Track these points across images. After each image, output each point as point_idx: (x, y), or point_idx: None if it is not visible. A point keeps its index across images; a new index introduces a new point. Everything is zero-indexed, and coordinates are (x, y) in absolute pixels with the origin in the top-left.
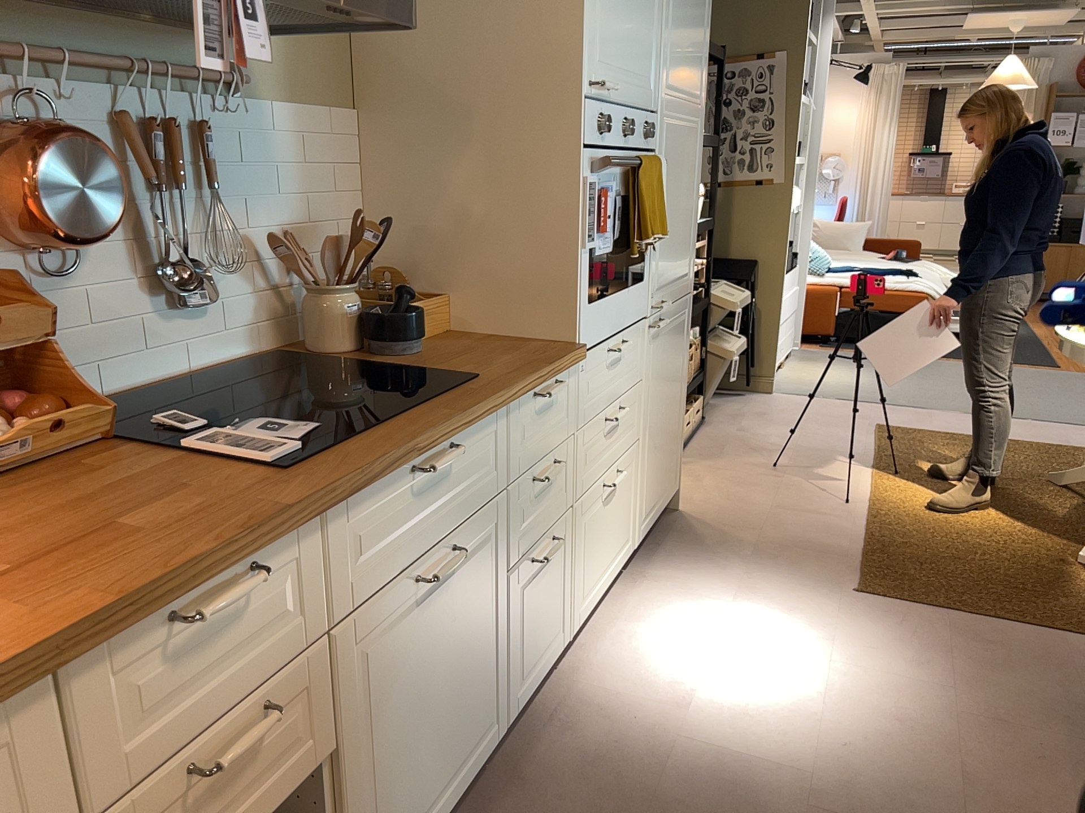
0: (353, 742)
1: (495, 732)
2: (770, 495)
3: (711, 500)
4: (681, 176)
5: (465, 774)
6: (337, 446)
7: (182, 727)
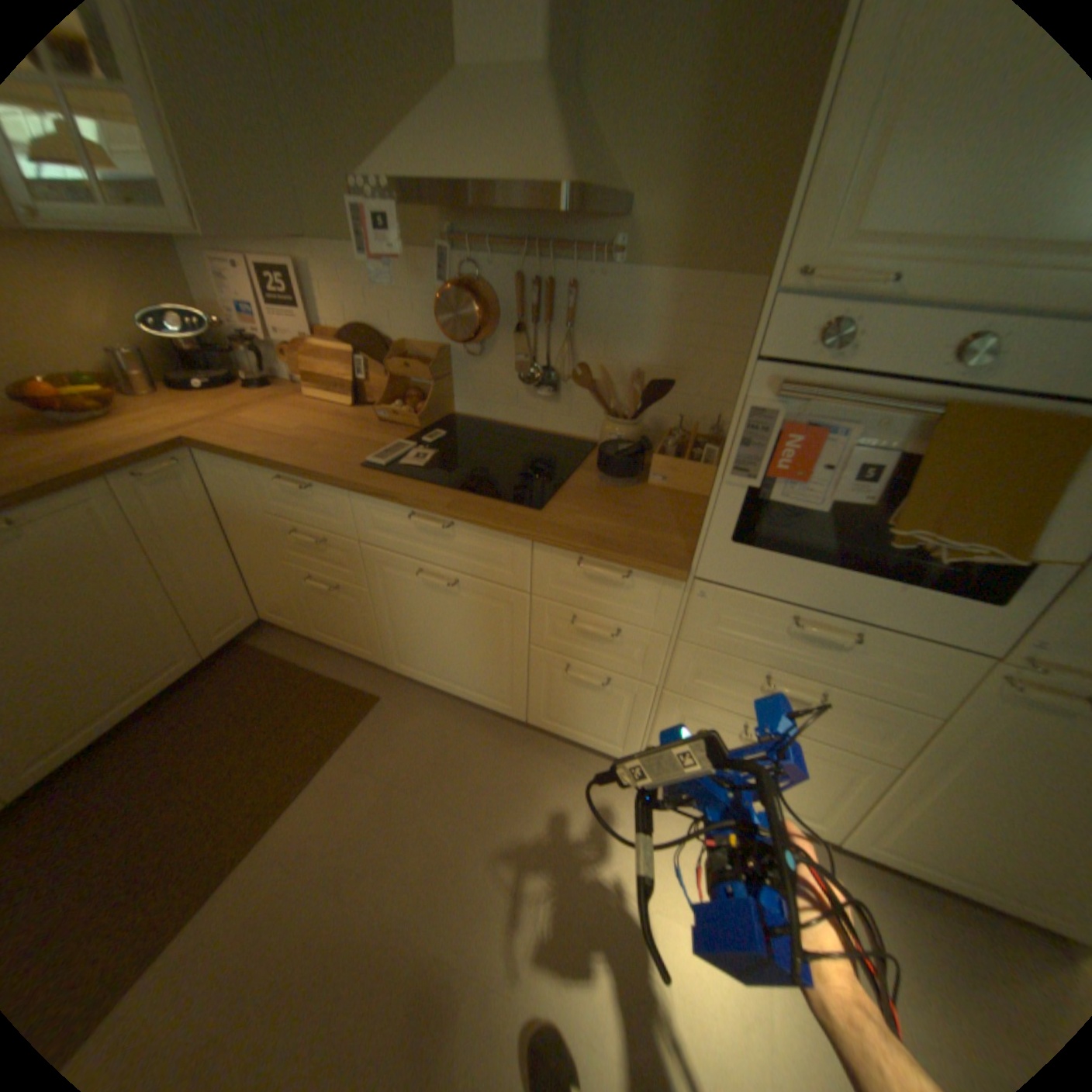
0: (378, 598)
1: (511, 712)
2: None
3: None
4: None
5: (474, 698)
6: (391, 475)
7: (289, 515)
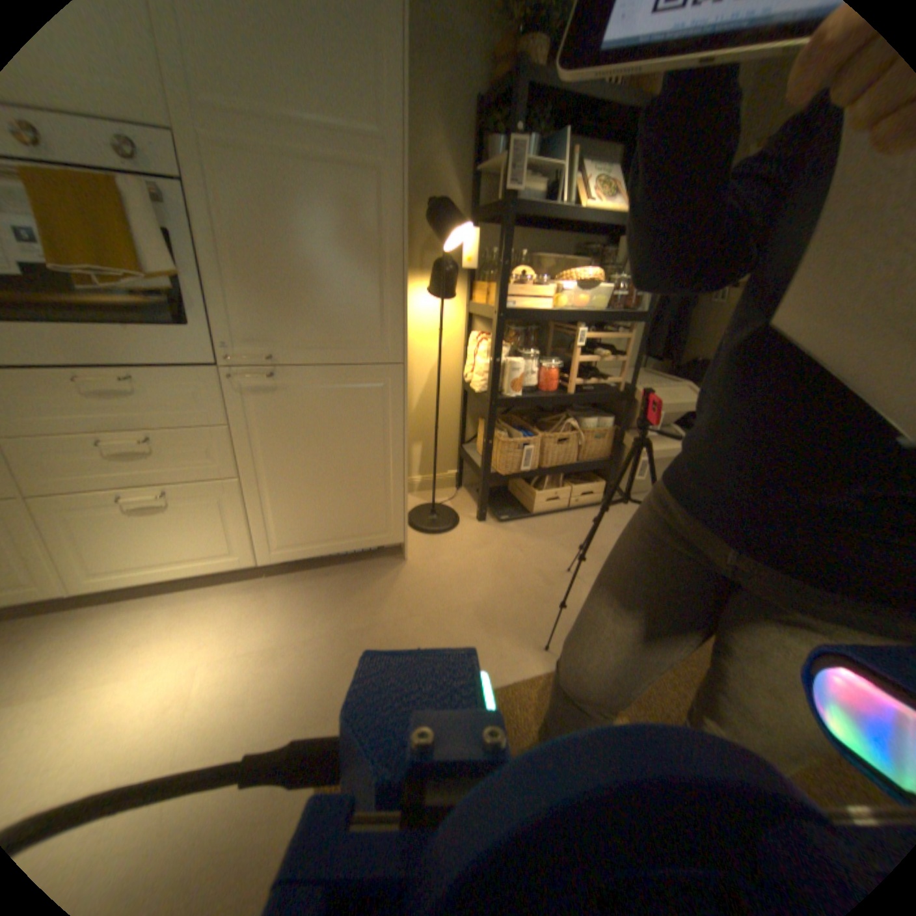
0: None
1: None
2: (496, 597)
3: (444, 570)
4: (311, 219)
5: None
6: None
7: None
